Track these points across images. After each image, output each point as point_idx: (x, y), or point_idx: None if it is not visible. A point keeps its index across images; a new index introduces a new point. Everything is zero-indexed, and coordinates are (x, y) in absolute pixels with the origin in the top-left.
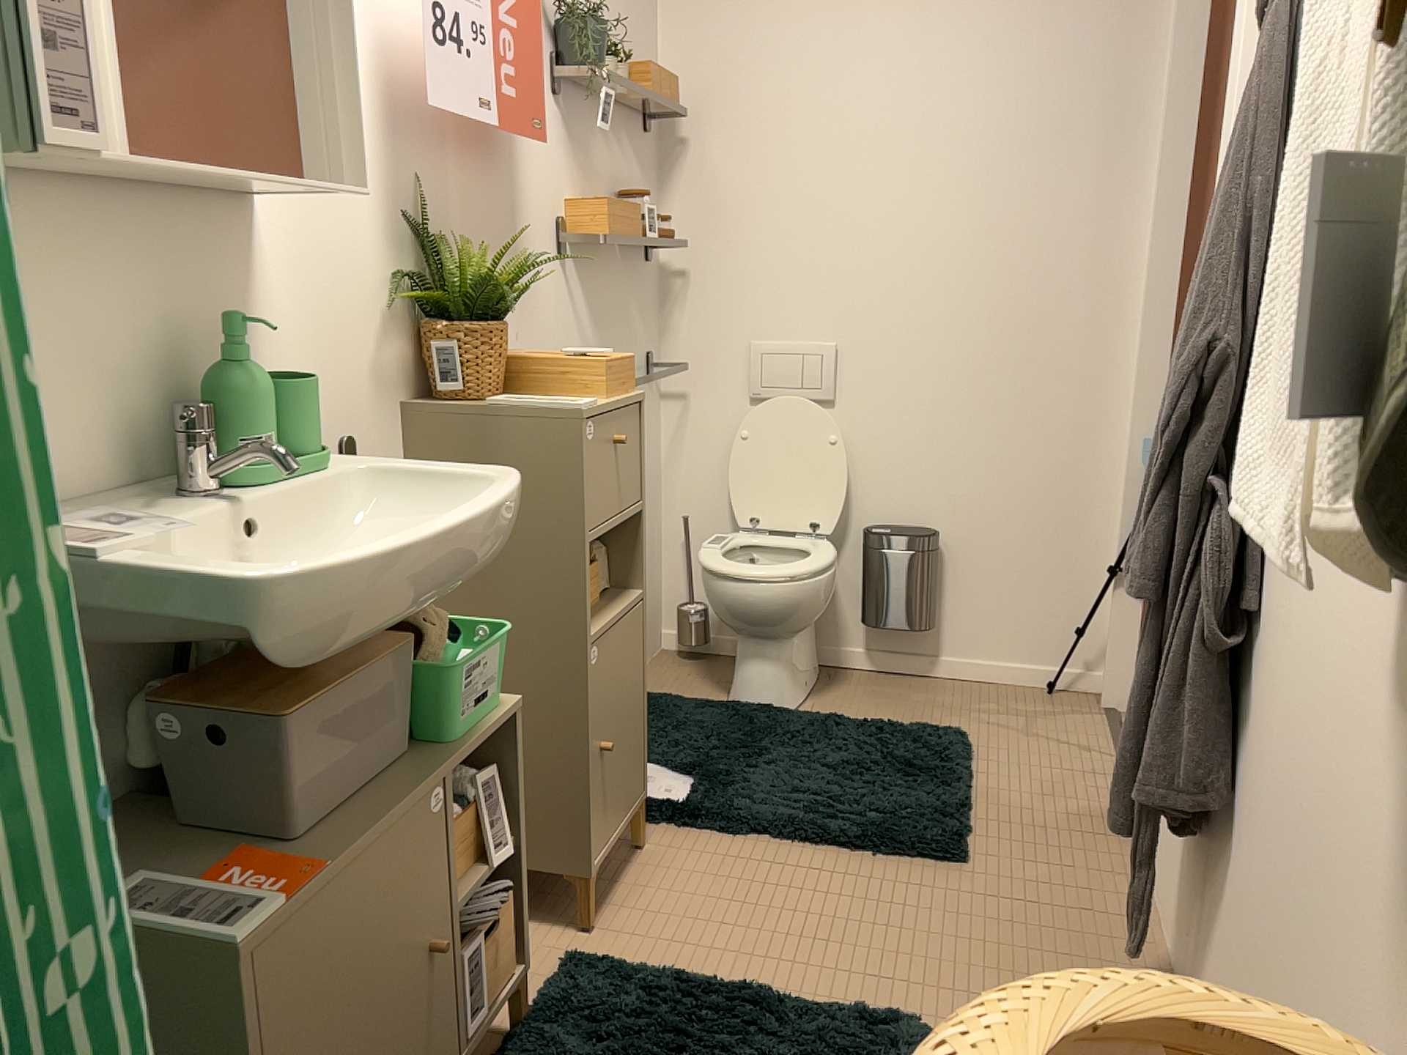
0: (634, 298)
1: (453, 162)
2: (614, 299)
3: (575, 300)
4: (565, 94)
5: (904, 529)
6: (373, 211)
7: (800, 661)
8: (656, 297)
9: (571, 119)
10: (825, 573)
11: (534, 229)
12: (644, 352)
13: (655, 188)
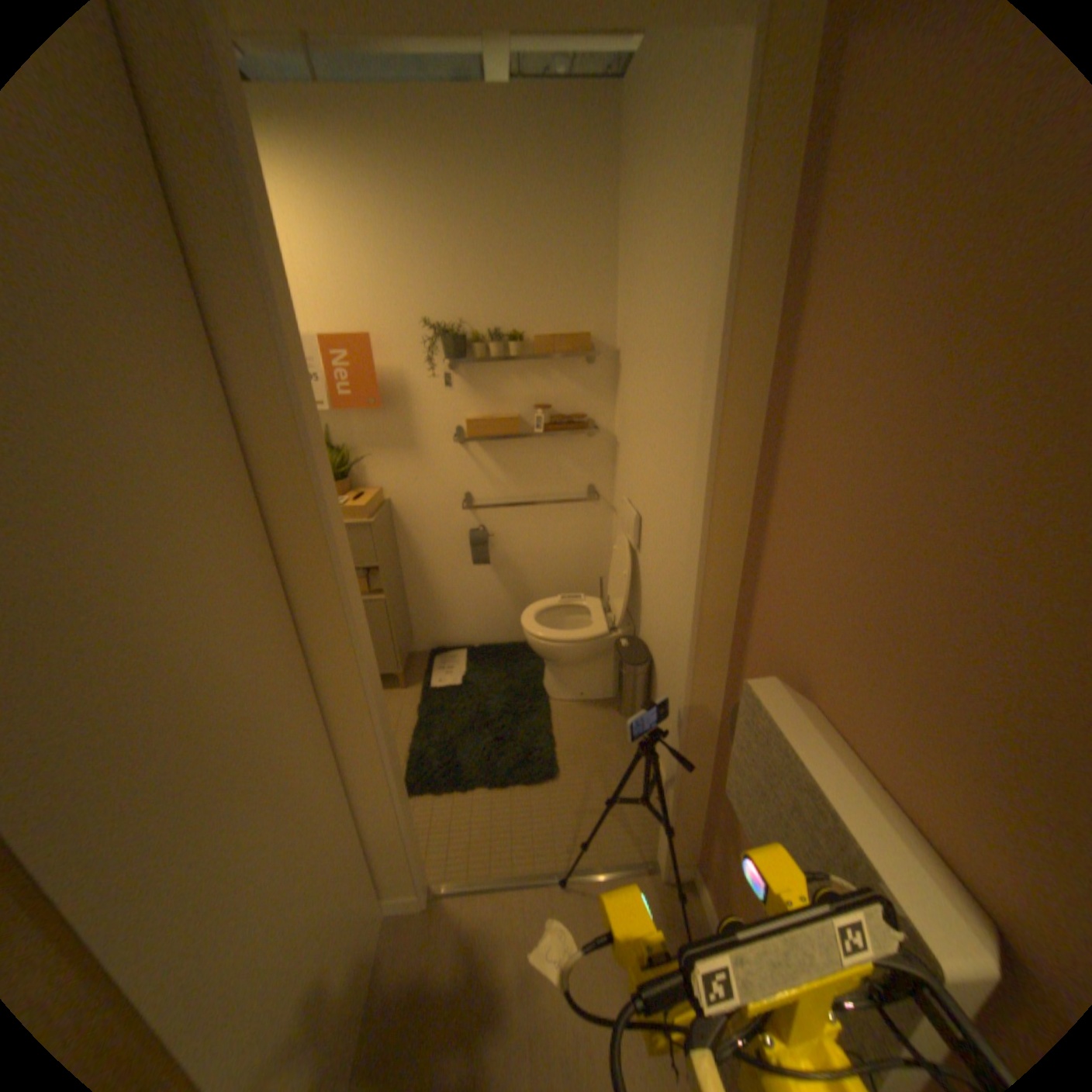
0: (565, 458)
1: (352, 416)
2: (533, 460)
3: (479, 463)
4: (464, 365)
5: (637, 652)
6: None
7: (572, 681)
8: (605, 456)
9: (471, 376)
10: (558, 644)
11: (429, 434)
12: (581, 486)
13: (606, 393)
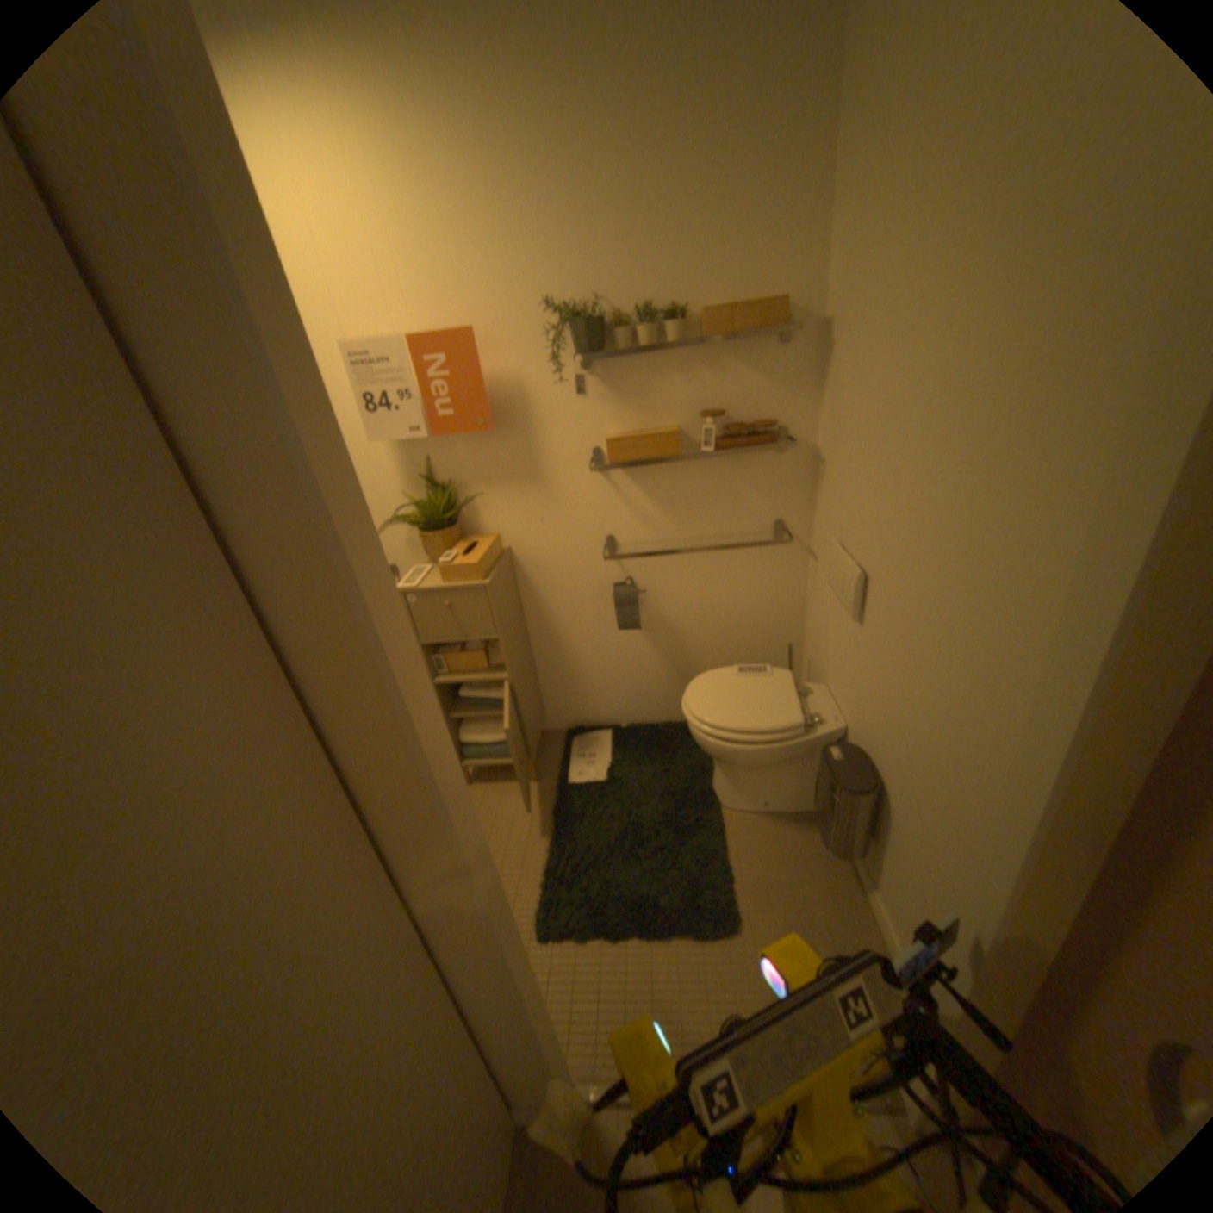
0: (743, 483)
1: (458, 442)
2: (698, 488)
3: (623, 495)
4: (602, 361)
5: (857, 769)
6: (394, 478)
7: (753, 786)
8: (802, 477)
9: (611, 376)
10: (737, 745)
11: (556, 460)
12: (765, 521)
13: (807, 385)
